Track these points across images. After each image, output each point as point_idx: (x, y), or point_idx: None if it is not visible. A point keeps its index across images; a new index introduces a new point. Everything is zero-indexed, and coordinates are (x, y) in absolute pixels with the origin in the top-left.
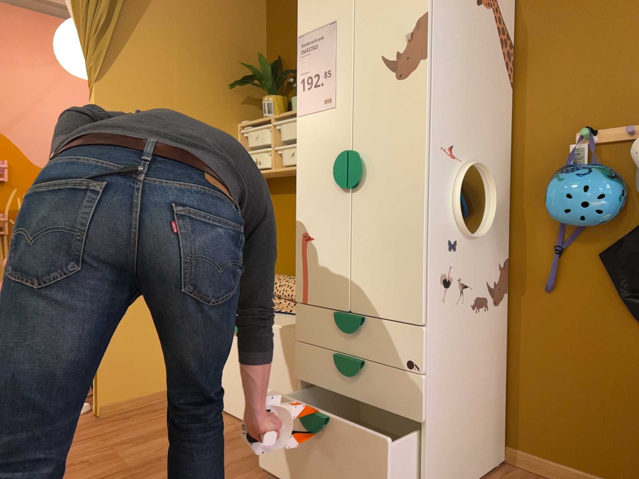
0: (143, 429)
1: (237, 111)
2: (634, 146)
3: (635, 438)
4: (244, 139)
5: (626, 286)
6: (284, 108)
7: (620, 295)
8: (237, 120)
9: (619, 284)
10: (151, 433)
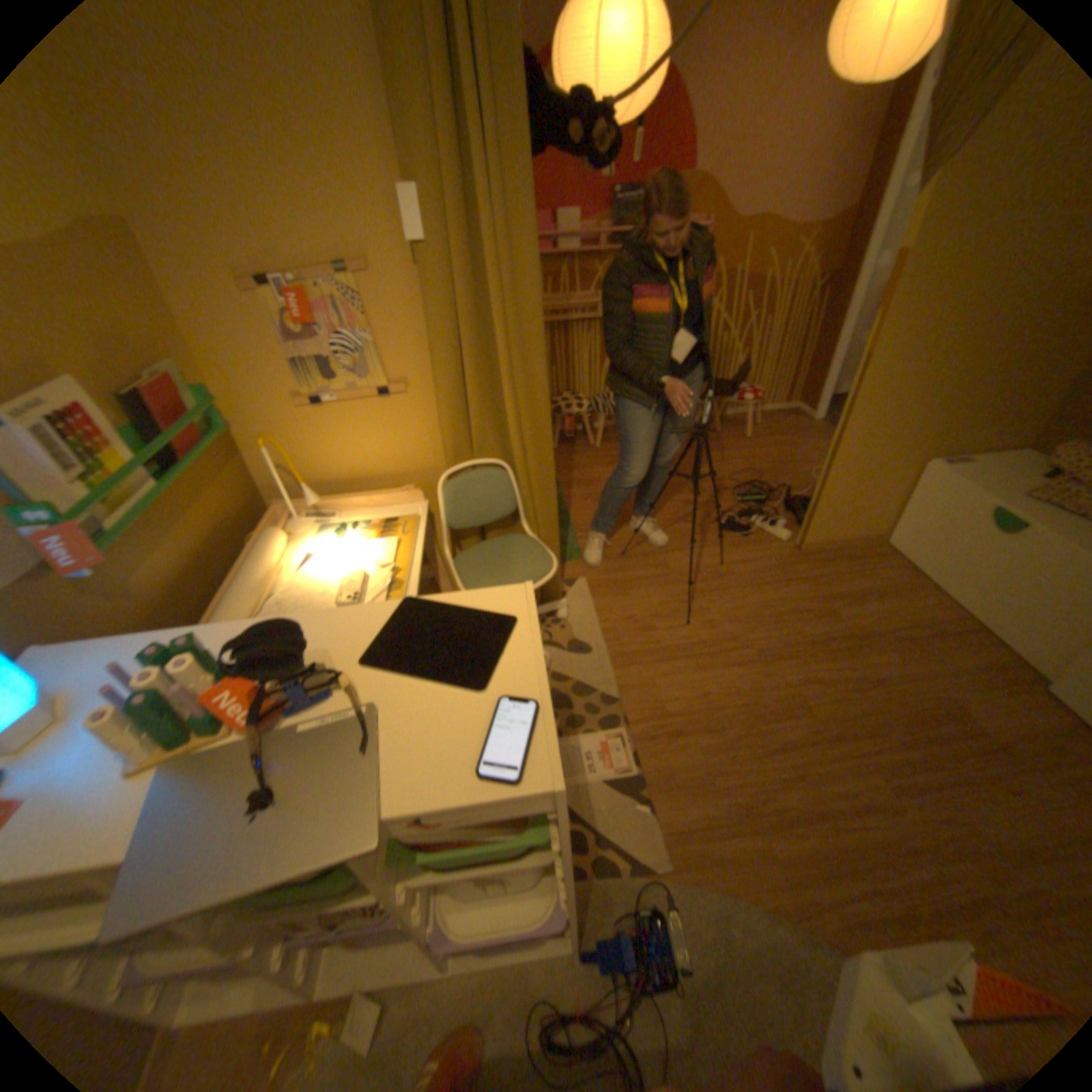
0: (852, 582)
1: None
2: None
3: None
4: None
5: None
6: None
7: None
8: None
9: None
10: (863, 592)
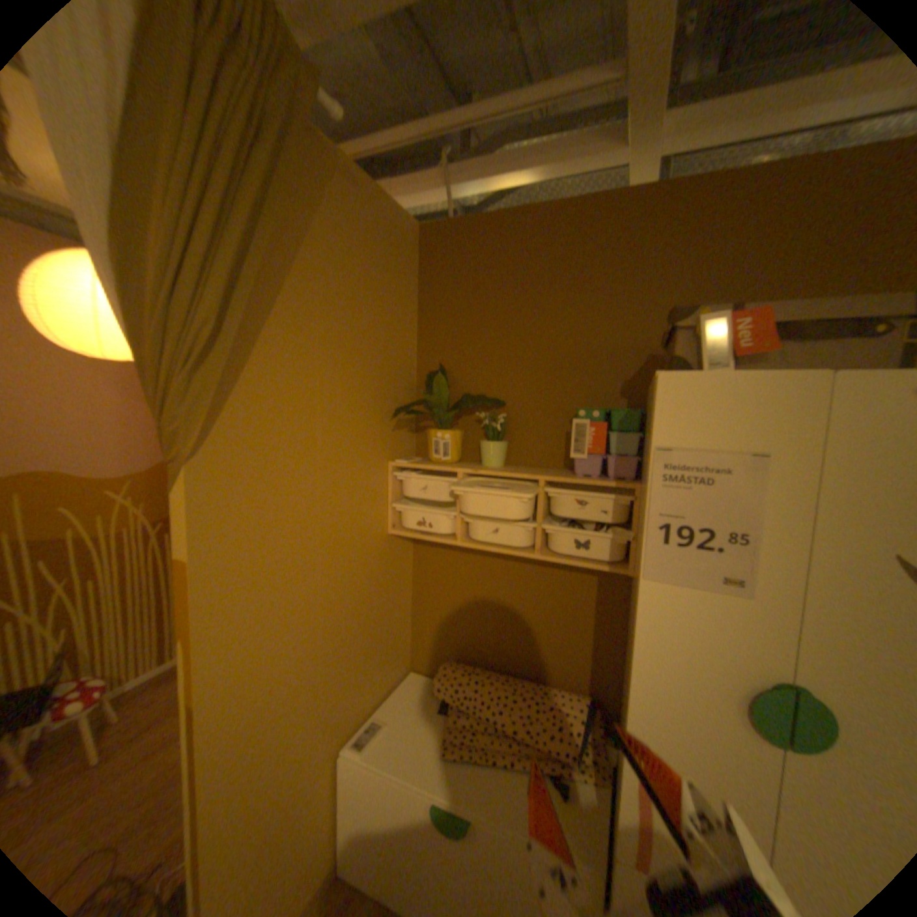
0: None
1: (388, 444)
2: None
3: None
4: (397, 481)
5: None
6: (461, 446)
7: None
8: (388, 456)
9: None
10: None
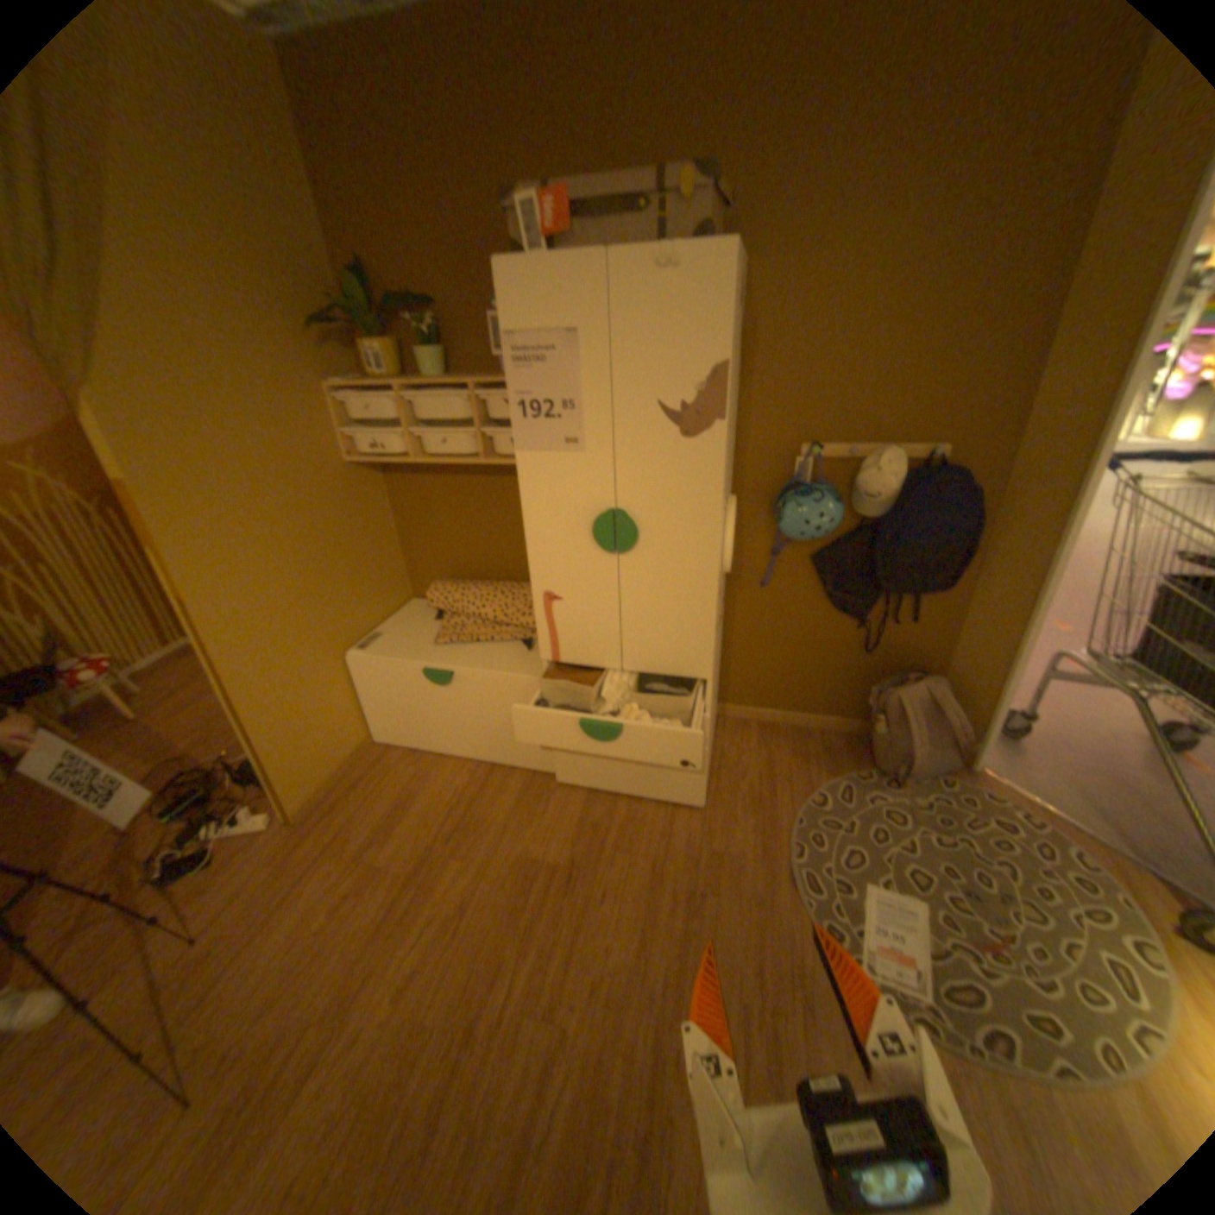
0: (368, 817)
1: (312, 362)
2: (859, 471)
3: (818, 685)
4: (336, 404)
5: (829, 583)
6: (395, 357)
7: (824, 591)
8: (316, 376)
9: (825, 583)
10: (384, 819)
